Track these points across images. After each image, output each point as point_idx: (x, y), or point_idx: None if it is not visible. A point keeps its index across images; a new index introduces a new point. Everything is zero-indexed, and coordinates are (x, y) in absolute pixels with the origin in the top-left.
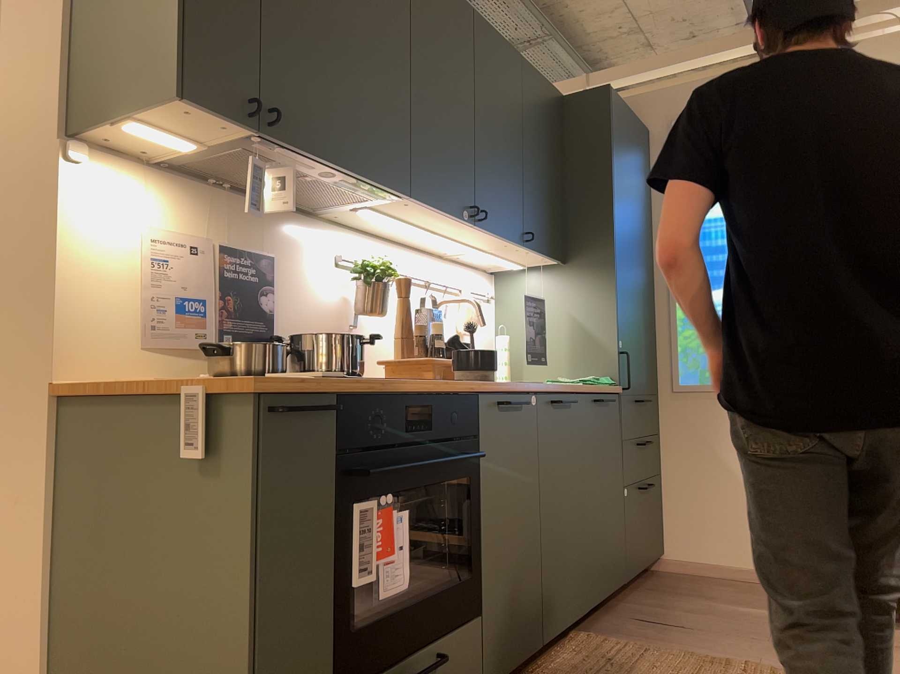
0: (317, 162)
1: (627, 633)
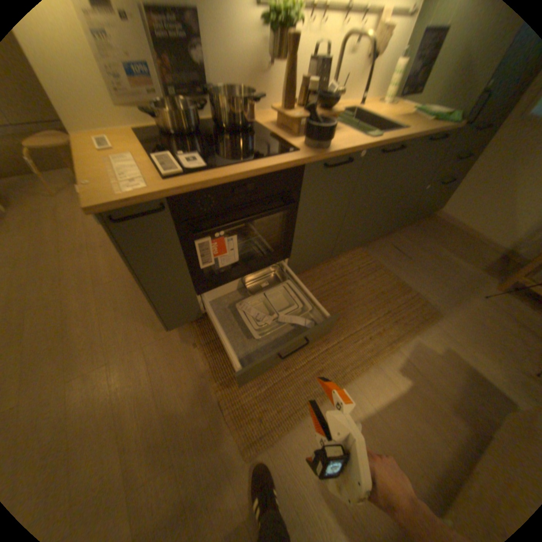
0: None
1: (380, 254)
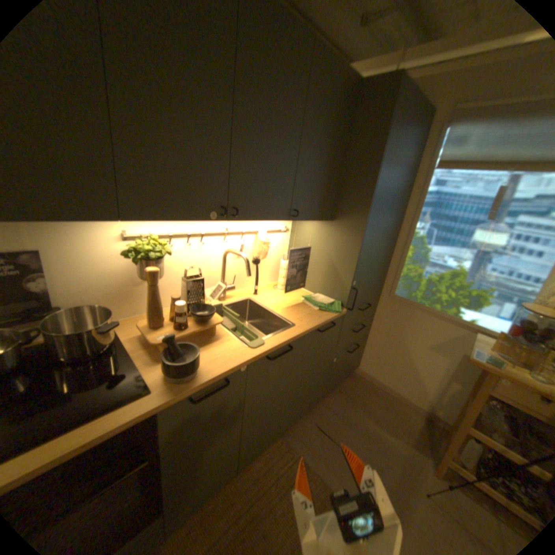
0: None
1: (305, 443)
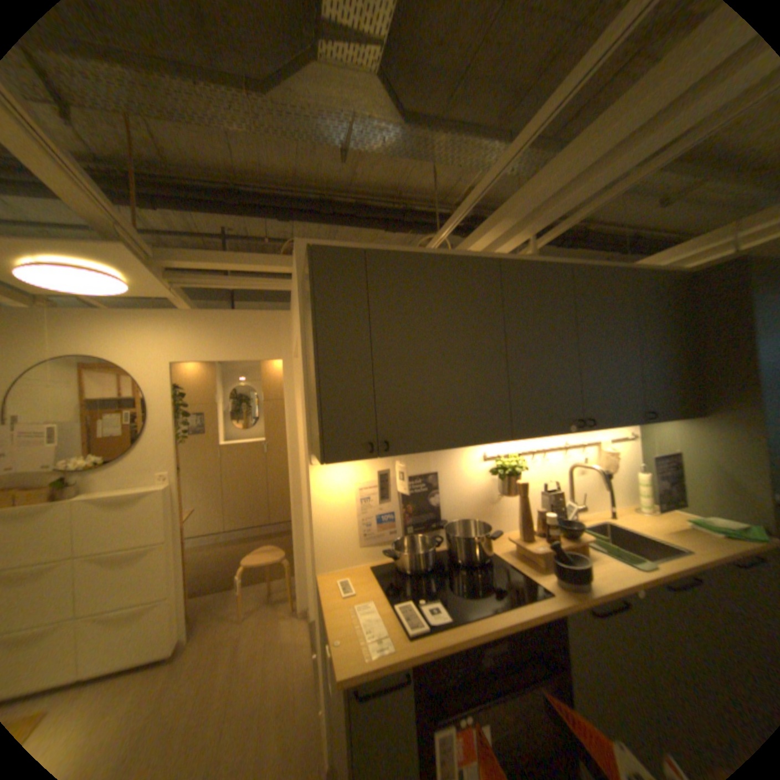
0: (428, 450)
1: None
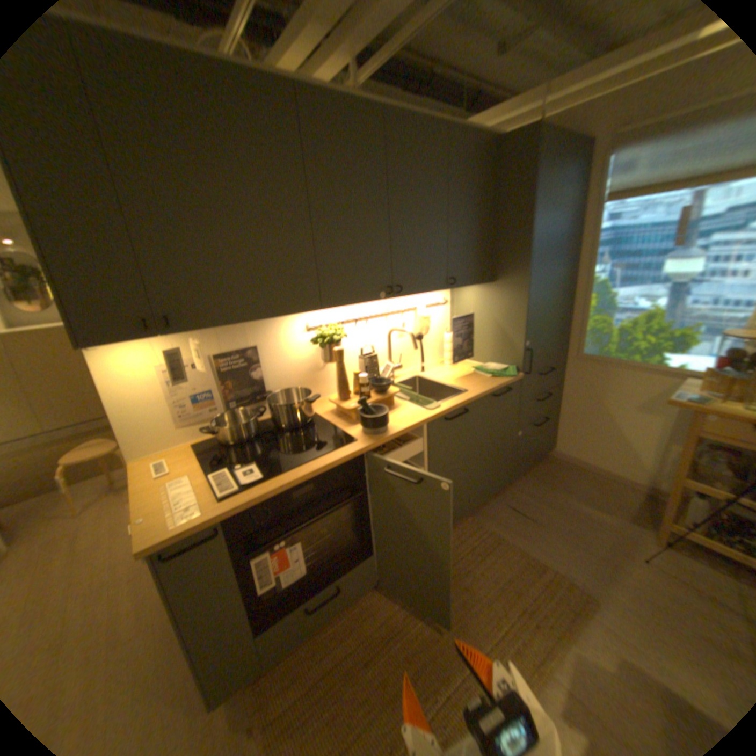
0: (227, 324)
1: (497, 522)
